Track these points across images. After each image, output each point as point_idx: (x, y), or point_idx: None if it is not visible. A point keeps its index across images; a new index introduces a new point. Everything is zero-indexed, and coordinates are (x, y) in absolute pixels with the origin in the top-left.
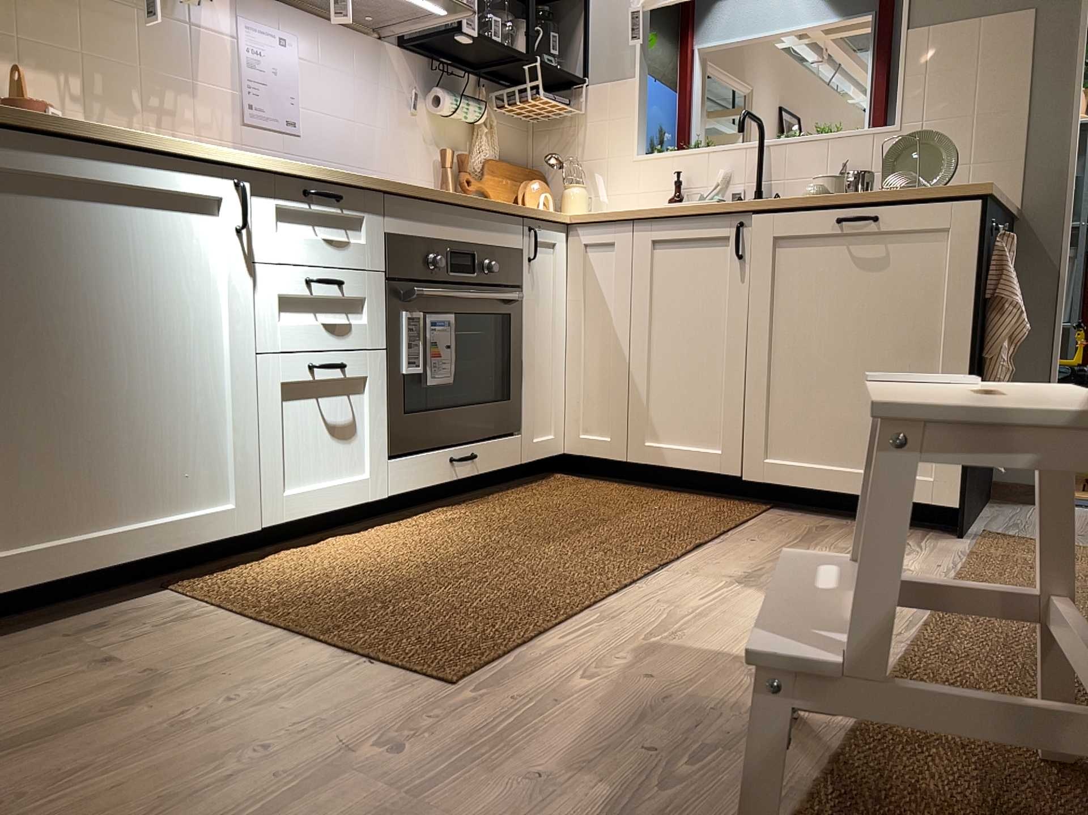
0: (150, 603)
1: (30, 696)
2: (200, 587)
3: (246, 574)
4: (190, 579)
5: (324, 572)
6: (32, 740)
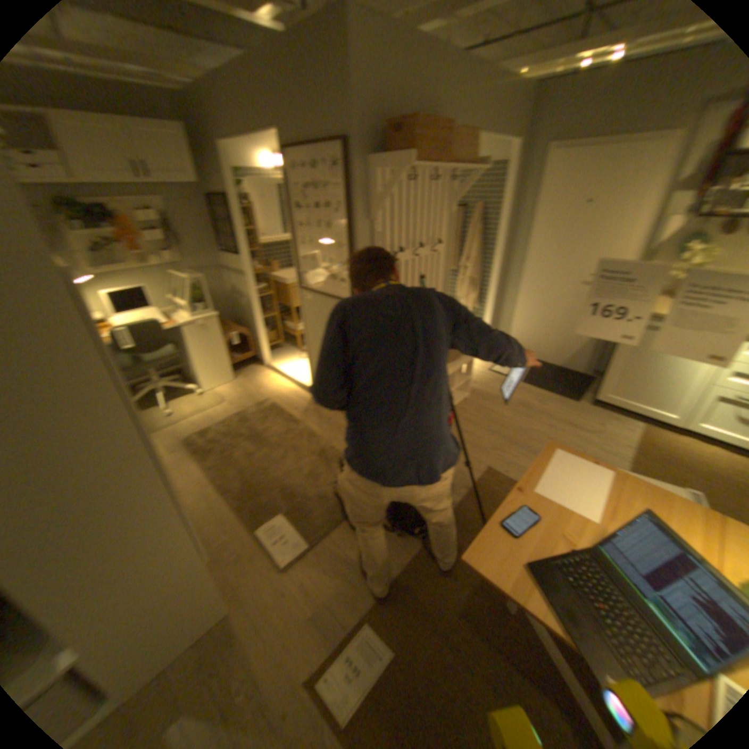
0: (633, 424)
1: (586, 421)
2: (650, 429)
3: (667, 435)
4: (657, 427)
5: (683, 450)
6: (573, 425)
